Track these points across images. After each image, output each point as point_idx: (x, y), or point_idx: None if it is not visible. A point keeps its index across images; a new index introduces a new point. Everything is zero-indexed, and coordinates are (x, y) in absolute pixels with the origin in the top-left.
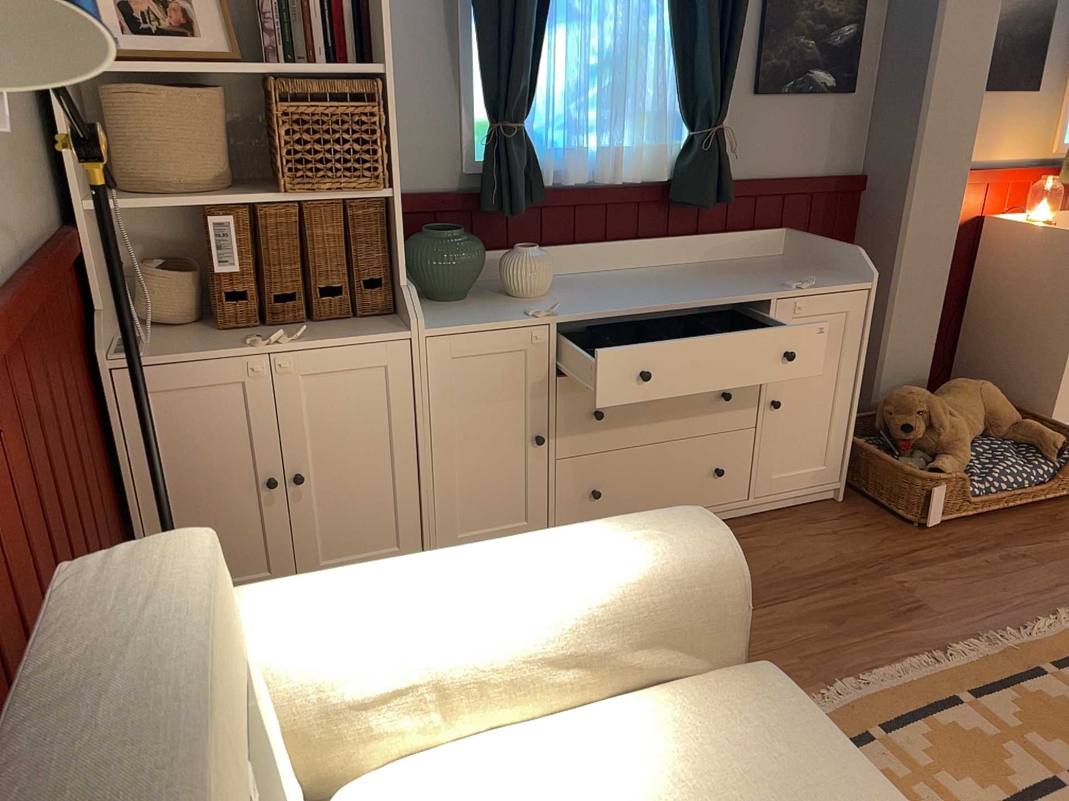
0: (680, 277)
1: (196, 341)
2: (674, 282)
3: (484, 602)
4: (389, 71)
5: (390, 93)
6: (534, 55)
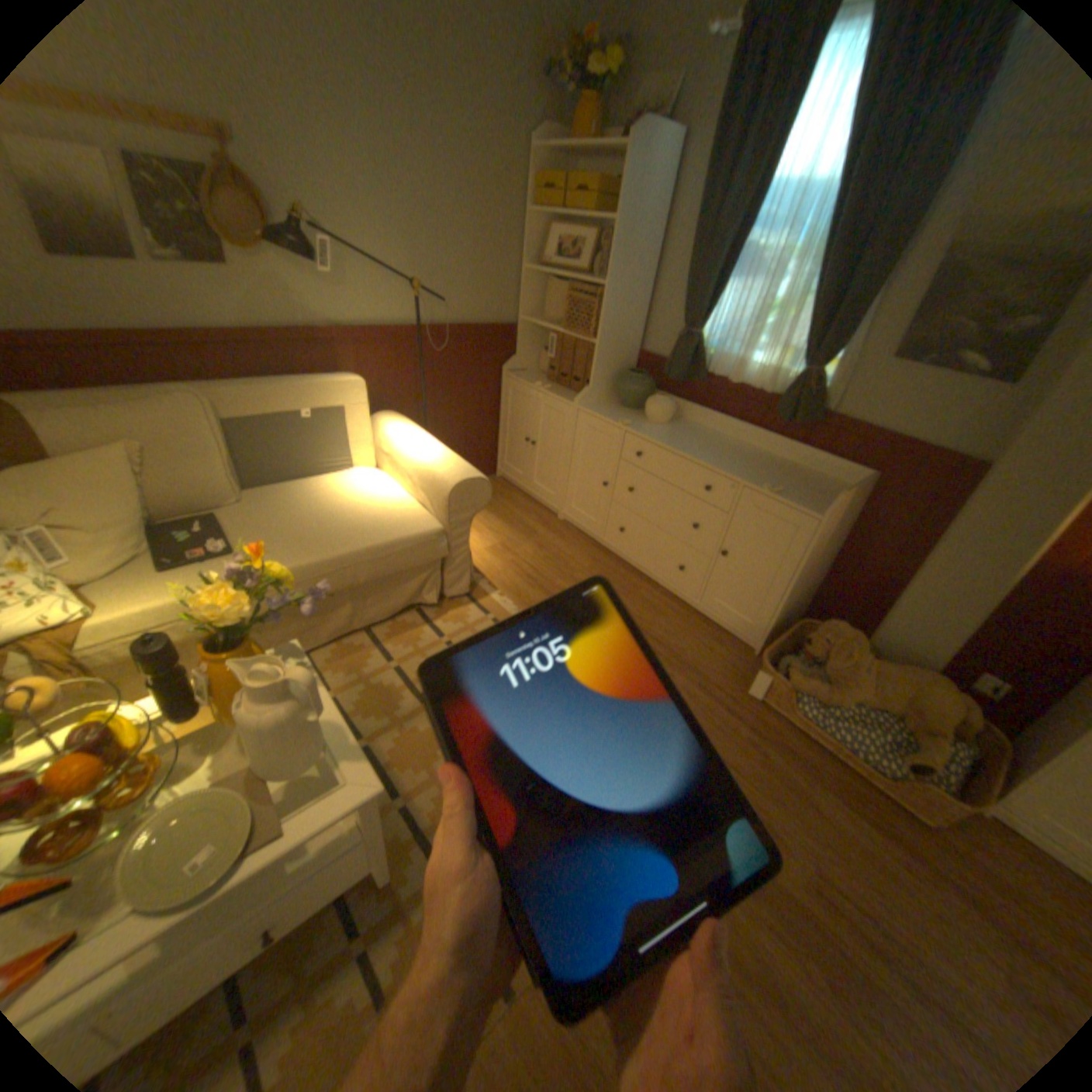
0: (744, 457)
1: (534, 380)
2: (729, 455)
3: (410, 450)
4: (613, 287)
5: (606, 297)
6: (713, 293)
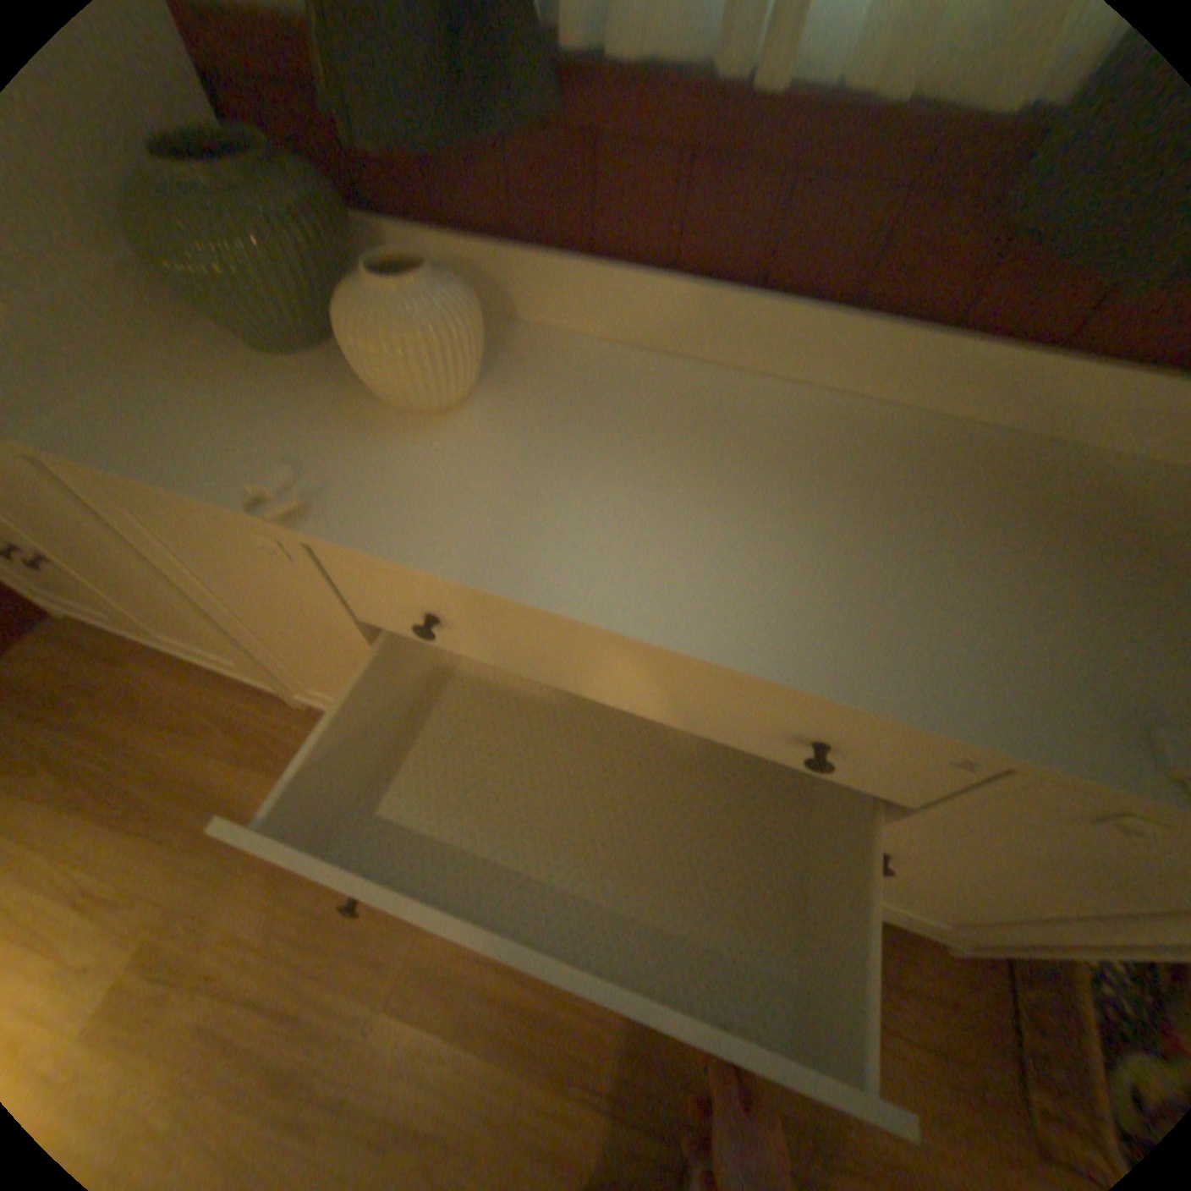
0: (868, 477)
1: None
2: (820, 498)
3: None
4: None
5: None
6: None
